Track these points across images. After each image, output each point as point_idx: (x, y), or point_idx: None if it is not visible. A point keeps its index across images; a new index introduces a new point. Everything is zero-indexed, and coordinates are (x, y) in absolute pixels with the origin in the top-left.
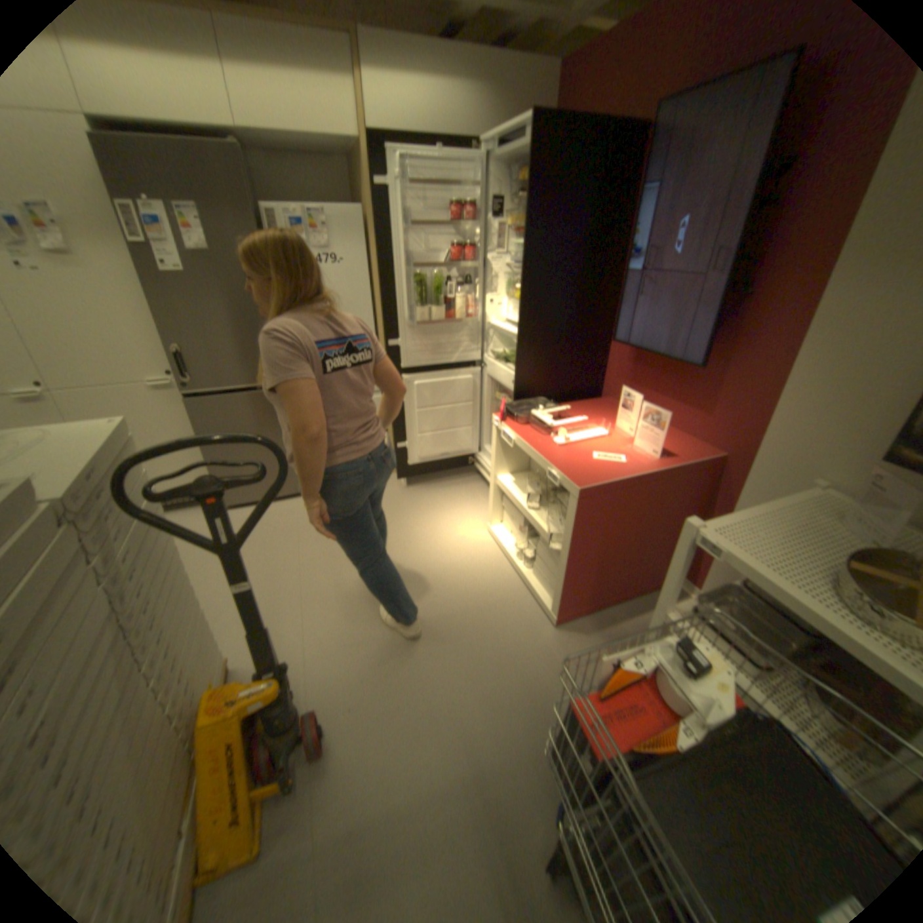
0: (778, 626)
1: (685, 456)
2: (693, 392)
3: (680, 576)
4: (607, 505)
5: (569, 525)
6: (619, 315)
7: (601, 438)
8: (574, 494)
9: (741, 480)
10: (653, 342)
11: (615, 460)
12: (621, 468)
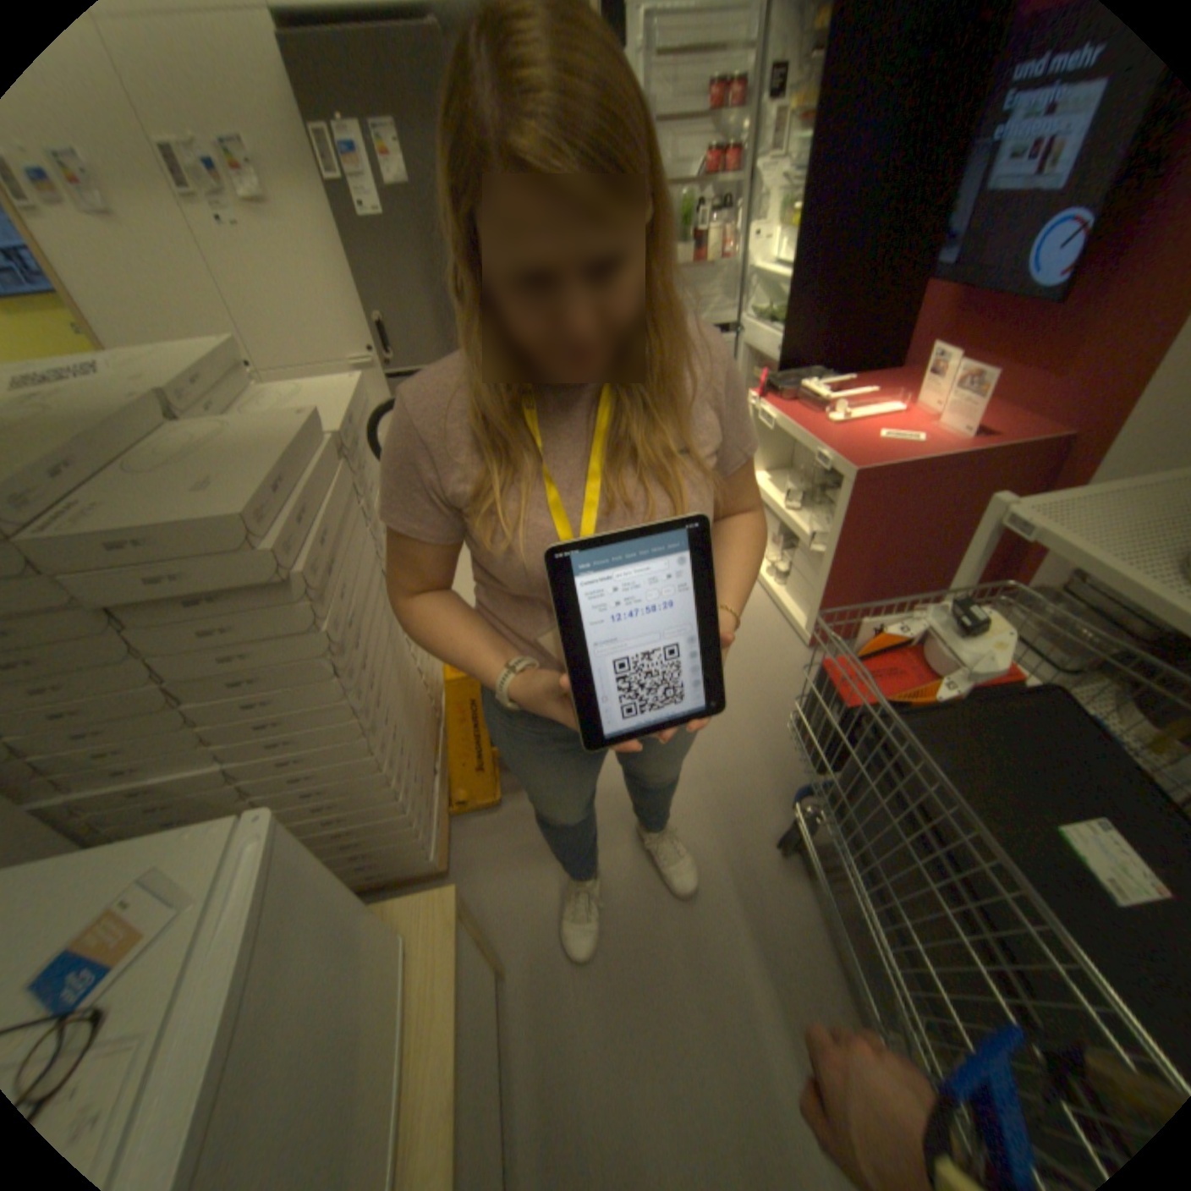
0: (1100, 632)
1: (1012, 436)
2: (1042, 346)
3: (976, 570)
4: (892, 499)
5: (838, 520)
6: (946, 241)
7: (894, 416)
8: (850, 481)
9: (1091, 468)
10: (991, 274)
11: (911, 440)
12: (918, 449)
